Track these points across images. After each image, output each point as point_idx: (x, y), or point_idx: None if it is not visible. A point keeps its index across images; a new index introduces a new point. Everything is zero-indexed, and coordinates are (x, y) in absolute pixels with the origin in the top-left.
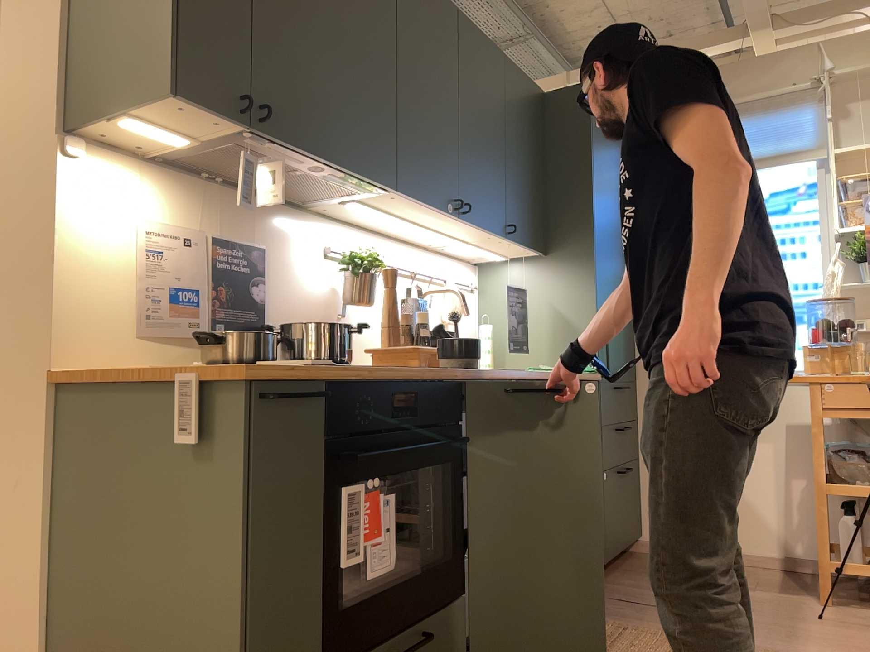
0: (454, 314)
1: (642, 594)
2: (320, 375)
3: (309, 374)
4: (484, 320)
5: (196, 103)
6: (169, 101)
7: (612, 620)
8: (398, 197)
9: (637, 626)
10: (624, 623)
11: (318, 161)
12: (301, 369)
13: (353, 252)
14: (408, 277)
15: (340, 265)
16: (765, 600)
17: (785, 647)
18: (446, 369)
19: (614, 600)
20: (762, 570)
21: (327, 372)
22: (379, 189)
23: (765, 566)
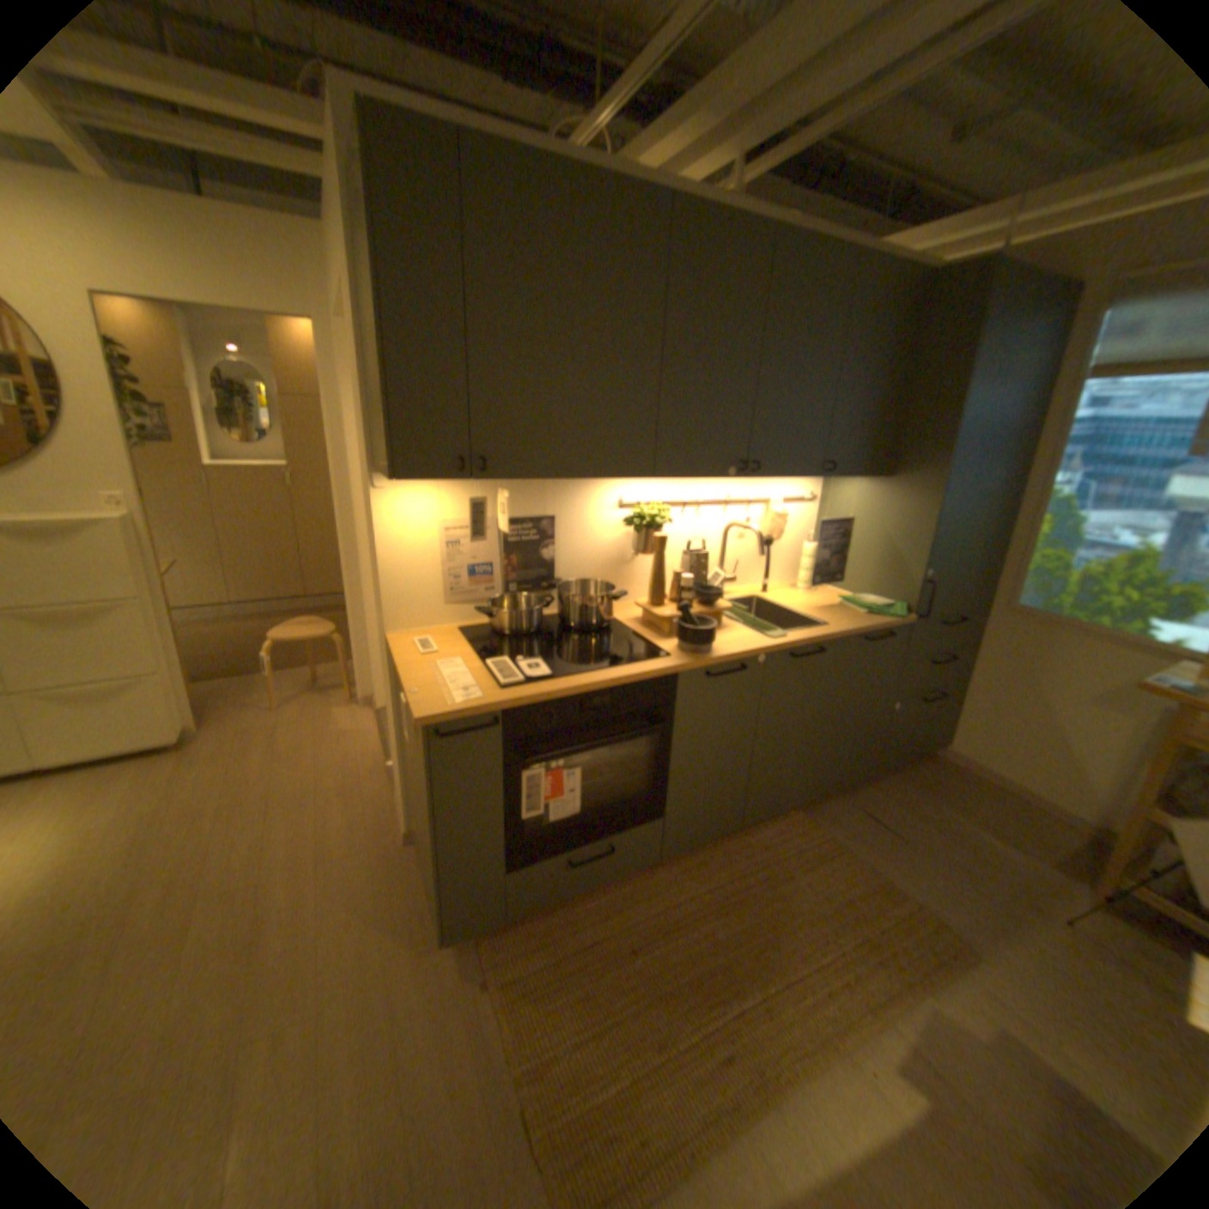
0: (766, 537)
1: (896, 816)
2: (499, 703)
3: (481, 711)
4: (807, 536)
5: (414, 478)
6: (395, 480)
7: (839, 837)
8: (661, 477)
9: (856, 853)
10: (848, 845)
11: (554, 479)
12: (482, 701)
13: (639, 508)
14: (723, 501)
15: (625, 522)
16: (1022, 873)
17: (984, 943)
18: (663, 659)
19: (861, 814)
20: (1063, 829)
21: (500, 706)
22: (637, 476)
23: (1071, 825)
